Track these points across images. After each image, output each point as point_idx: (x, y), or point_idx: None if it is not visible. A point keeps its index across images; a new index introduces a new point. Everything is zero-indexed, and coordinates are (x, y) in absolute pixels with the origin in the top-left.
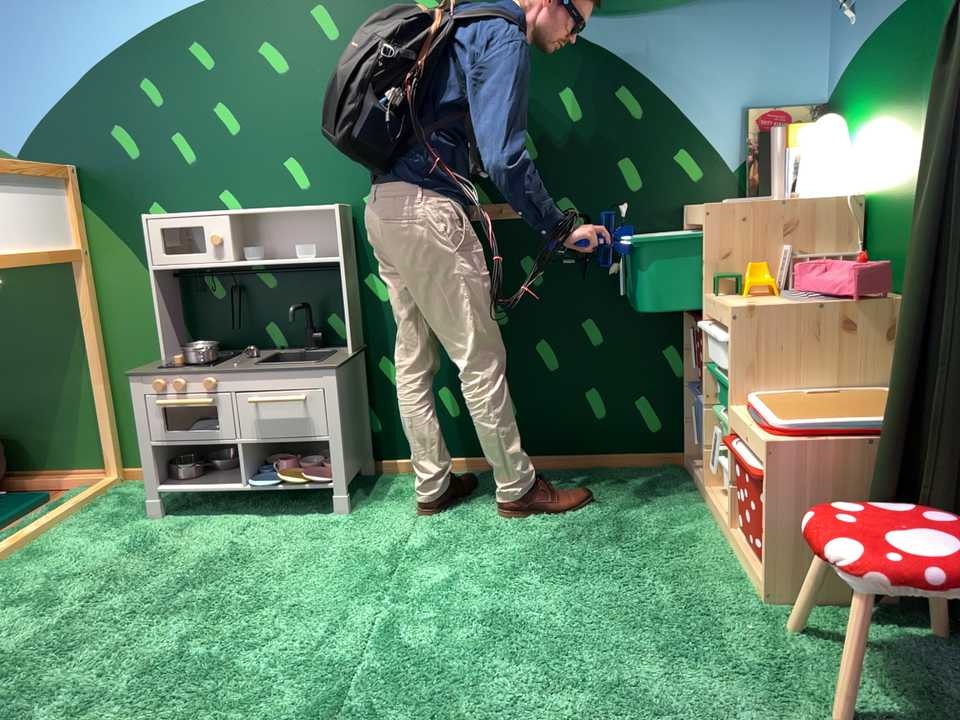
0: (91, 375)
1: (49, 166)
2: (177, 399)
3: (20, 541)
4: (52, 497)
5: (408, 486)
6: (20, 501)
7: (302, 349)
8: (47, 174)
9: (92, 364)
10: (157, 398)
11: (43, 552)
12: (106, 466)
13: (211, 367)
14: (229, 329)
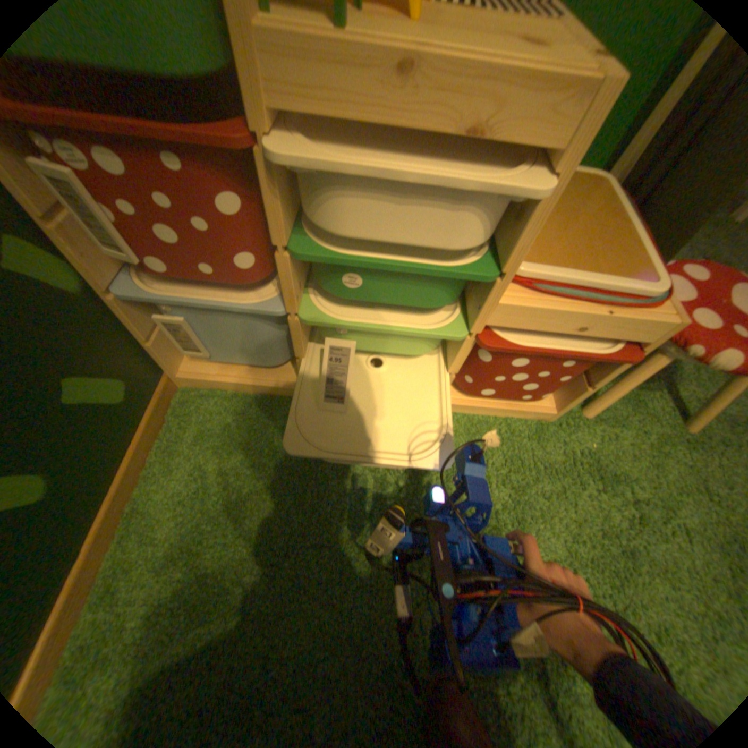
0: None
1: None
2: None
3: None
4: None
5: None
6: None
7: None
8: None
9: None
10: None
11: None
12: None
13: None
14: None
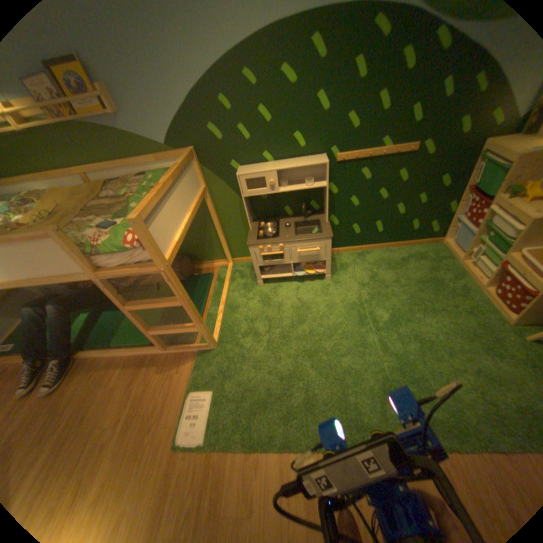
0: (215, 231)
1: (180, 148)
2: (268, 252)
3: (224, 302)
4: (213, 273)
5: (342, 261)
6: (206, 278)
7: (301, 217)
8: (183, 154)
9: (217, 229)
10: (260, 252)
11: (234, 306)
12: (226, 259)
13: (277, 237)
14: (269, 210)
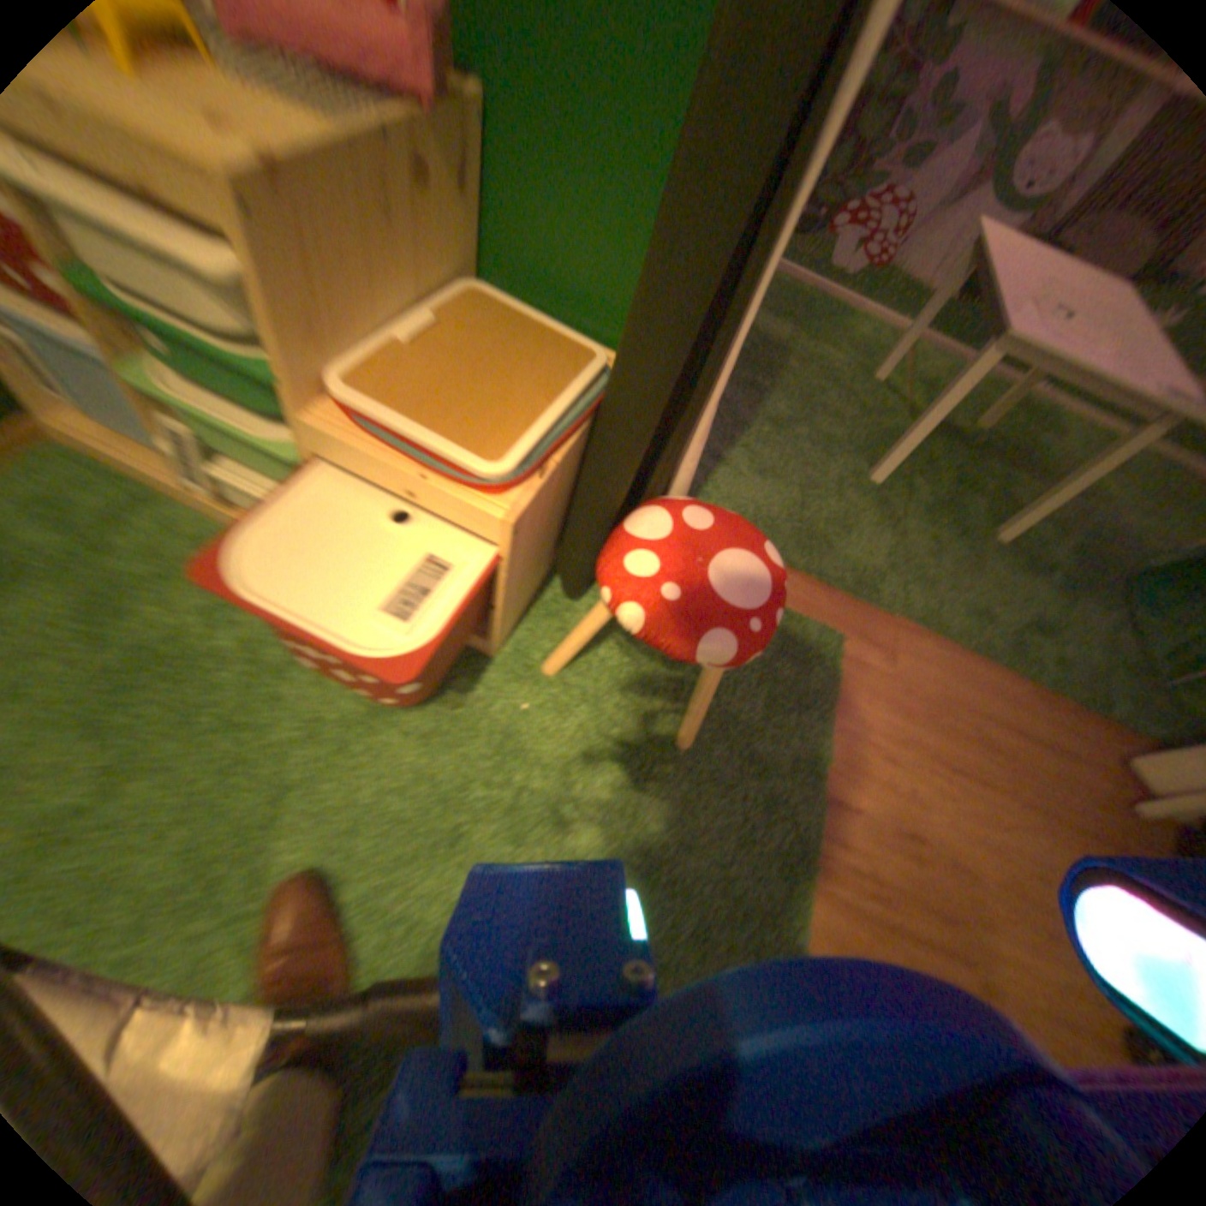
0: None
1: None
2: None
3: None
4: None
5: None
6: None
7: None
8: None
9: None
10: None
11: None
12: None
13: None
14: None
